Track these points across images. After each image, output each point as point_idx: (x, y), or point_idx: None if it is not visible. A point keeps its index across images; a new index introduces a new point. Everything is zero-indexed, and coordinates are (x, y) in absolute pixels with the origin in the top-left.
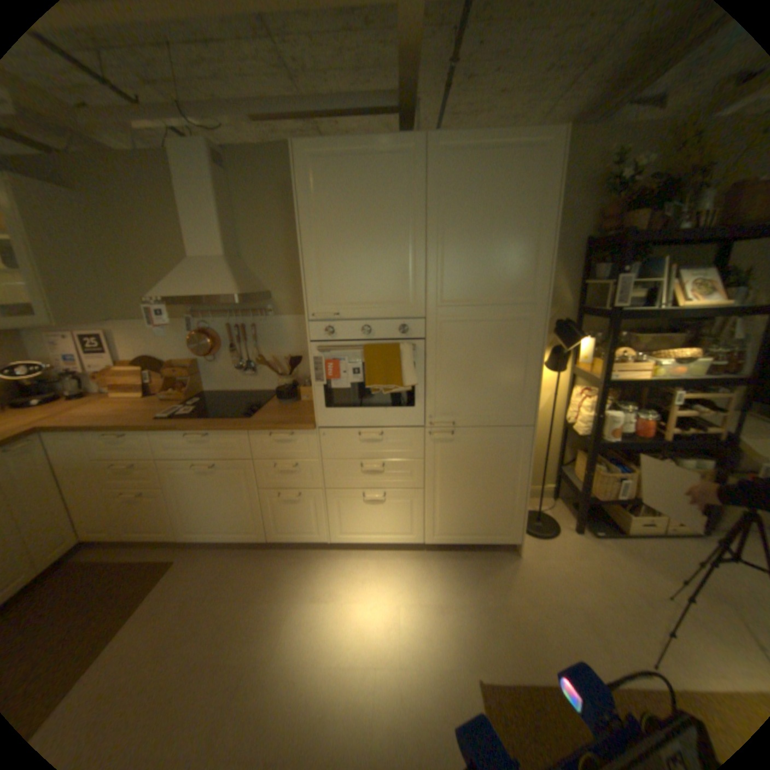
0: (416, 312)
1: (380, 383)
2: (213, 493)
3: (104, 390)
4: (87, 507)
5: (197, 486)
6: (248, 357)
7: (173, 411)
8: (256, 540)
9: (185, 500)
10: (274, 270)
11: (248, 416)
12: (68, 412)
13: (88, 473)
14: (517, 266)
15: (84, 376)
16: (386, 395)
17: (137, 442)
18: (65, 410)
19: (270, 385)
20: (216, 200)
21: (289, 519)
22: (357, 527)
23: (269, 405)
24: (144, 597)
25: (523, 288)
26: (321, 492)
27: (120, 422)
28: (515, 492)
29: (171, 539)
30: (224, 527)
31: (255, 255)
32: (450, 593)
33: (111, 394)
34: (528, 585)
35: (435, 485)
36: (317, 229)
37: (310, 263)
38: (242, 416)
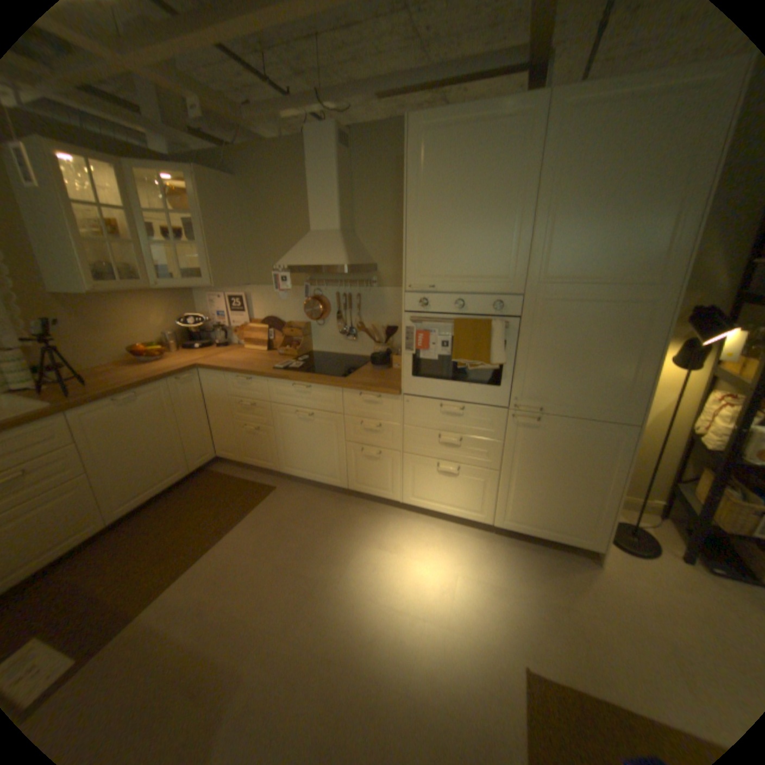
0: (515, 288)
1: (467, 358)
2: (311, 437)
3: (242, 341)
4: (223, 431)
5: (299, 429)
6: (352, 324)
7: (288, 364)
8: (340, 484)
9: (290, 439)
10: (382, 243)
11: (345, 375)
12: (218, 355)
13: (226, 404)
14: (647, 238)
15: (230, 329)
16: (472, 370)
17: (260, 385)
18: (216, 353)
19: (367, 351)
20: (339, 177)
21: (369, 472)
22: (429, 493)
23: (364, 368)
24: (254, 508)
25: (650, 264)
26: (399, 454)
27: (250, 367)
28: (605, 495)
29: (277, 469)
30: (316, 468)
31: (367, 229)
32: (512, 579)
33: (246, 345)
34: (605, 597)
35: (513, 469)
36: (423, 201)
37: (412, 235)
38: (340, 375)
